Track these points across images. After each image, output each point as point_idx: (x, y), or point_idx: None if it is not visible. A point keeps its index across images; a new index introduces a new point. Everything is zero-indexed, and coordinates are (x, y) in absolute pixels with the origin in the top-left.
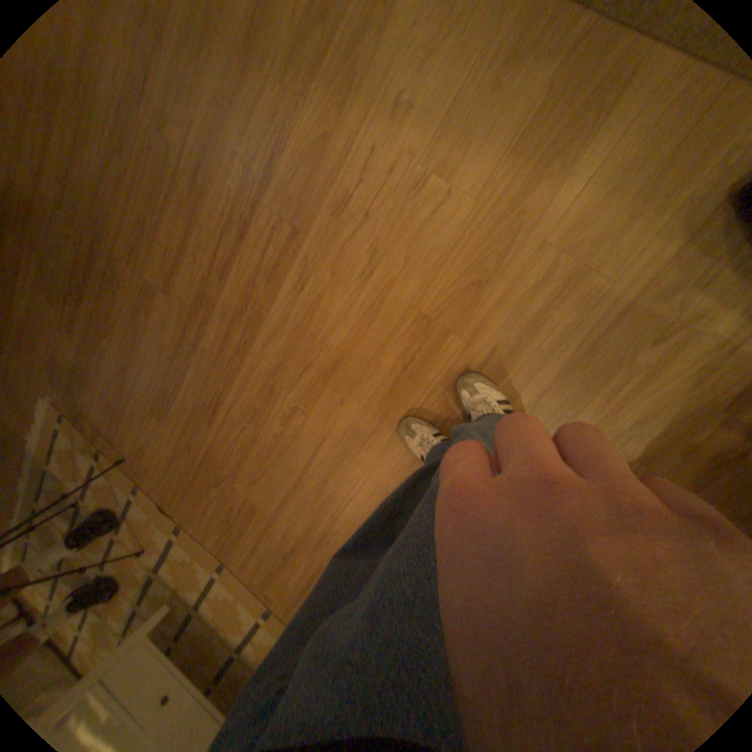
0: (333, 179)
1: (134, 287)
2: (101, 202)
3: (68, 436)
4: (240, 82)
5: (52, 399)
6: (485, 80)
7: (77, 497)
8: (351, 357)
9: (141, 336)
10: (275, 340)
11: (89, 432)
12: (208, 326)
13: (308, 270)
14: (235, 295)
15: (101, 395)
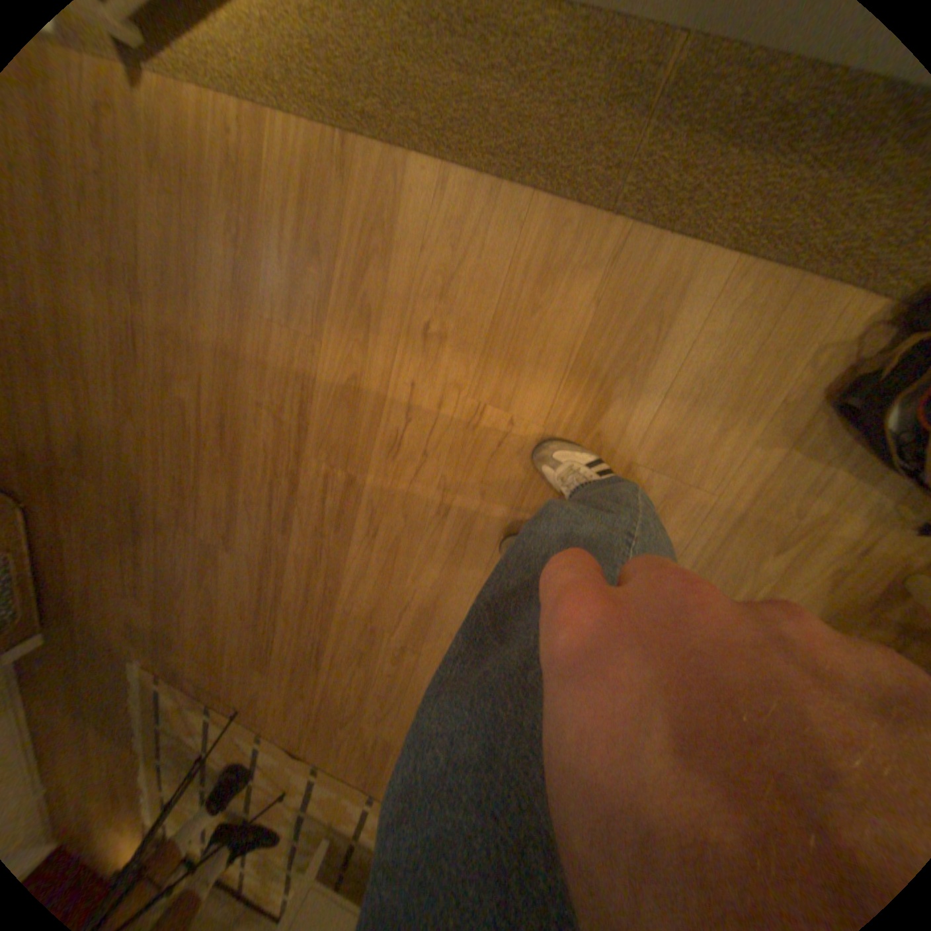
0: (377, 419)
1: (191, 547)
2: (126, 467)
3: (169, 696)
4: (240, 328)
5: (140, 662)
6: (520, 298)
7: (198, 750)
8: (449, 593)
9: (215, 594)
10: (361, 584)
11: (191, 689)
12: (284, 577)
13: (376, 512)
14: (303, 544)
15: (191, 654)
